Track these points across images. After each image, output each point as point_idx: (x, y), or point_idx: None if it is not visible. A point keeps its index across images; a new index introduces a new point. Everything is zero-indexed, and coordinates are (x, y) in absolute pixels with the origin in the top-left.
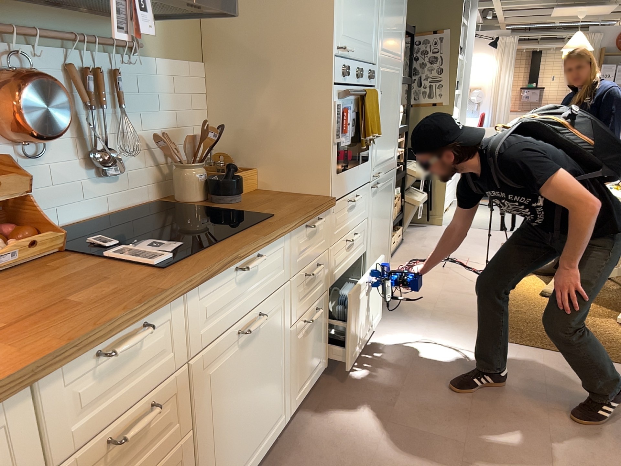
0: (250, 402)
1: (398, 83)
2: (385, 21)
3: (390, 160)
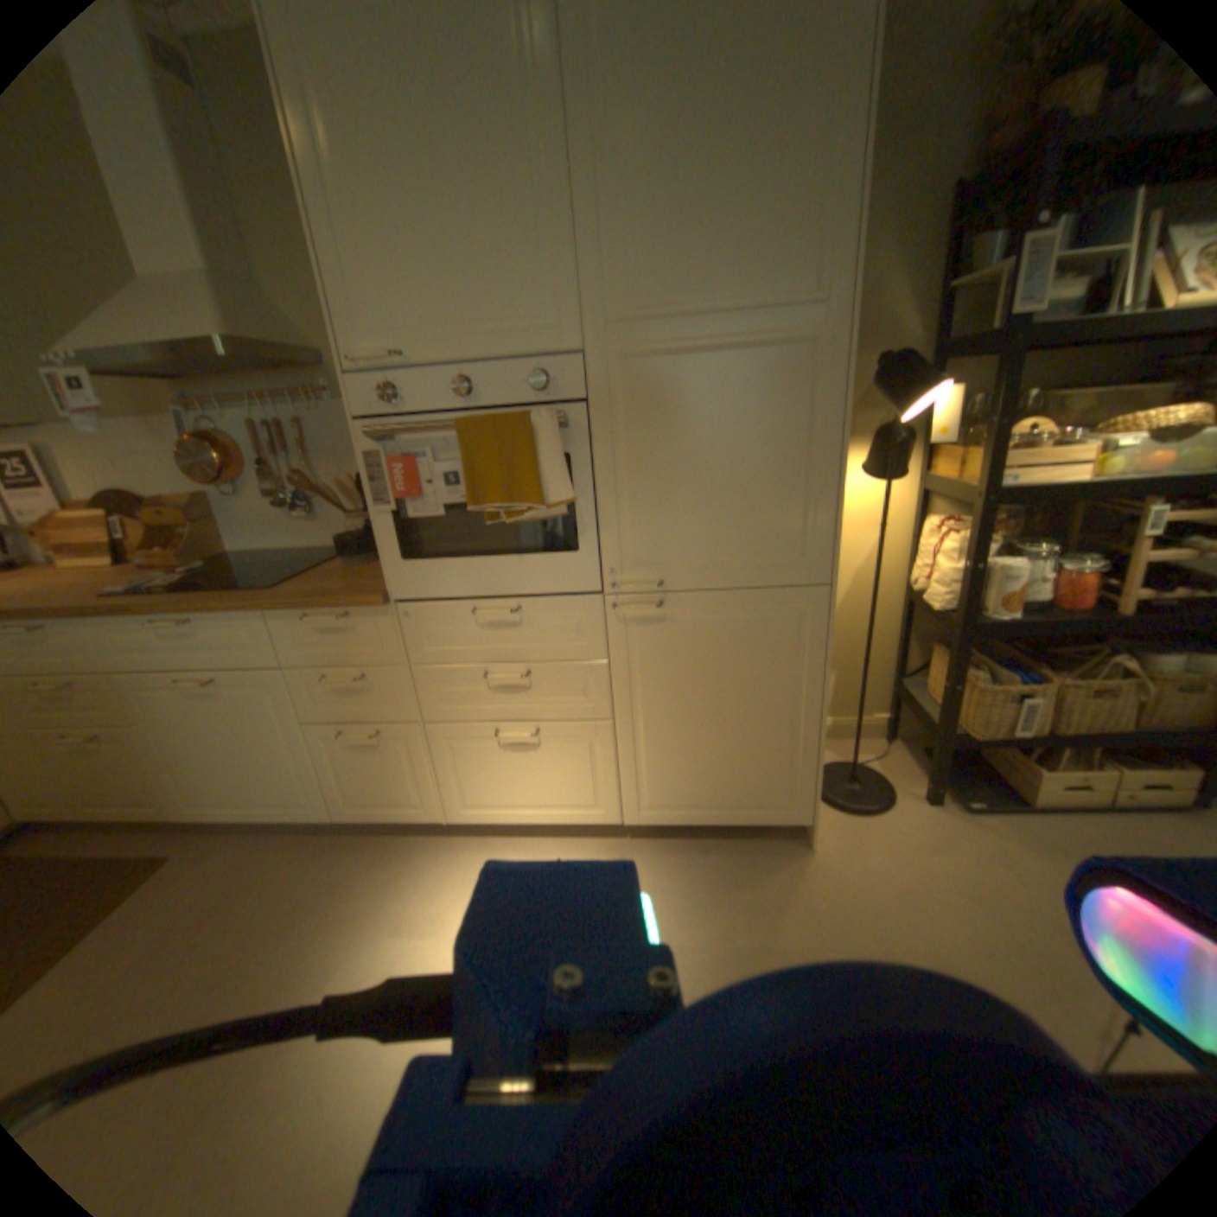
0: (220, 759)
1: (819, 362)
2: (627, 224)
3: (776, 563)
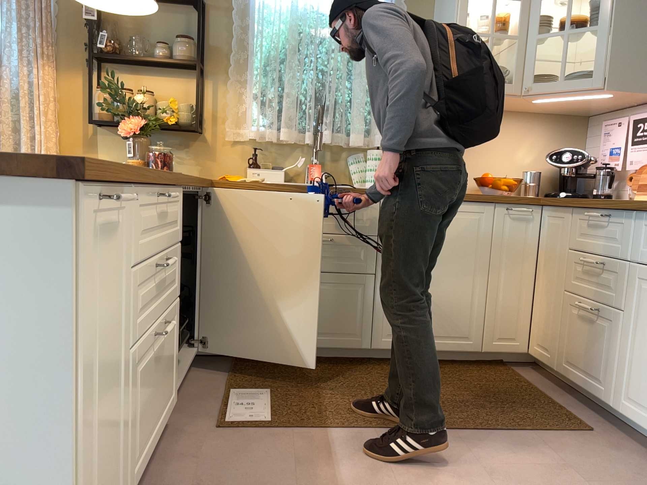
0: None
1: None
2: None
3: None
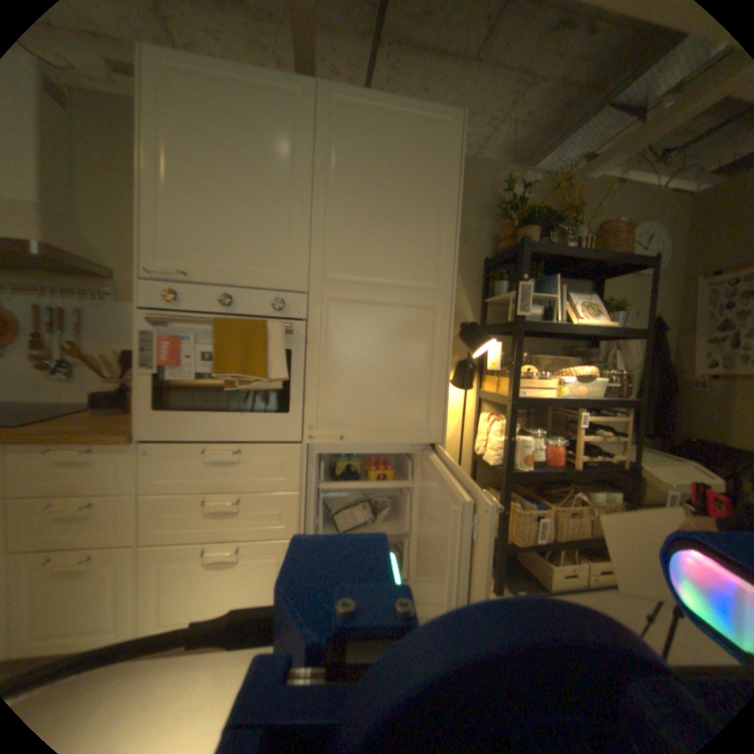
0: None
1: (436, 320)
2: (340, 235)
3: (412, 429)
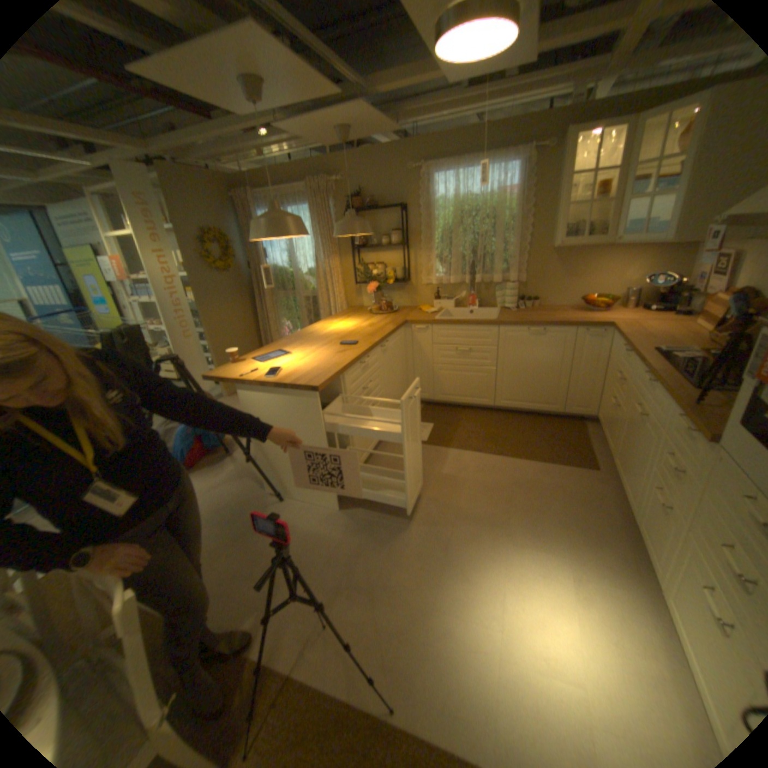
0: (633, 453)
1: None
2: None
3: None
